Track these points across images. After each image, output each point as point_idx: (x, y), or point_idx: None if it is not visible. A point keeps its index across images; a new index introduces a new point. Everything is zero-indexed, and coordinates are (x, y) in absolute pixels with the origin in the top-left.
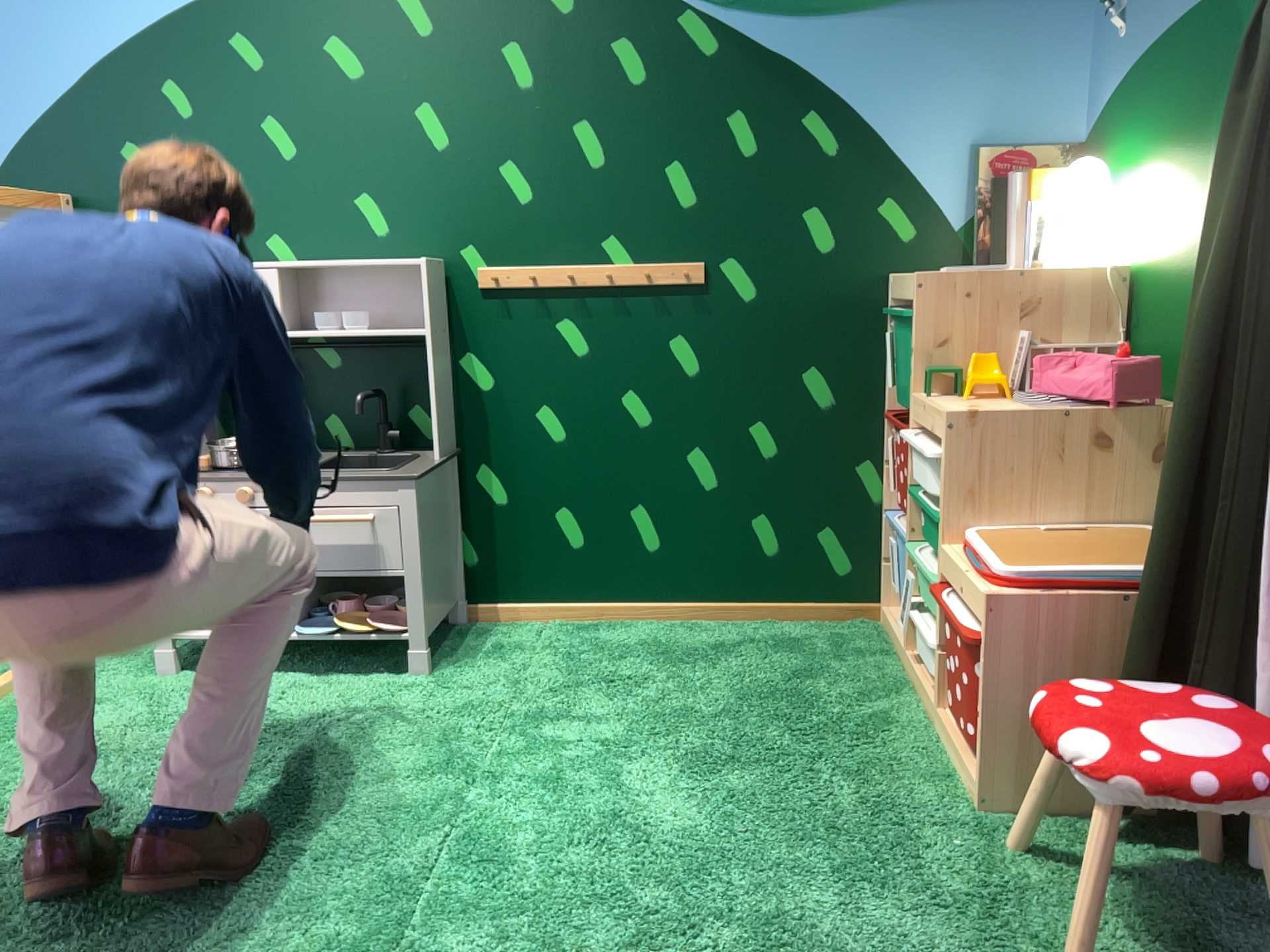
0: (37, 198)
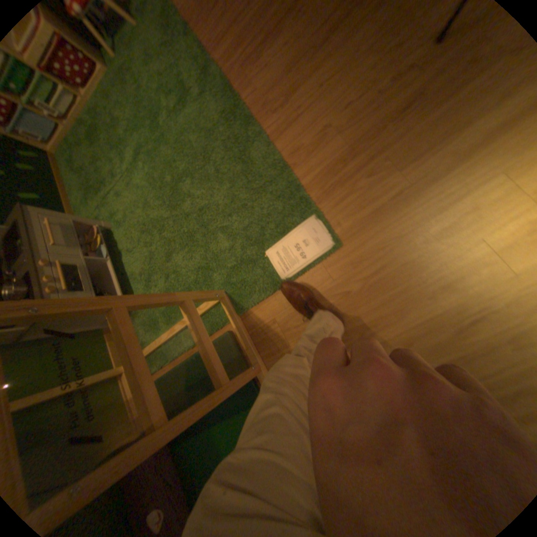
0: None
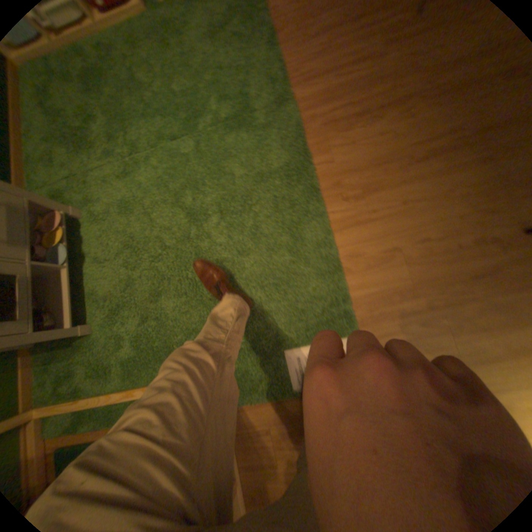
0: None
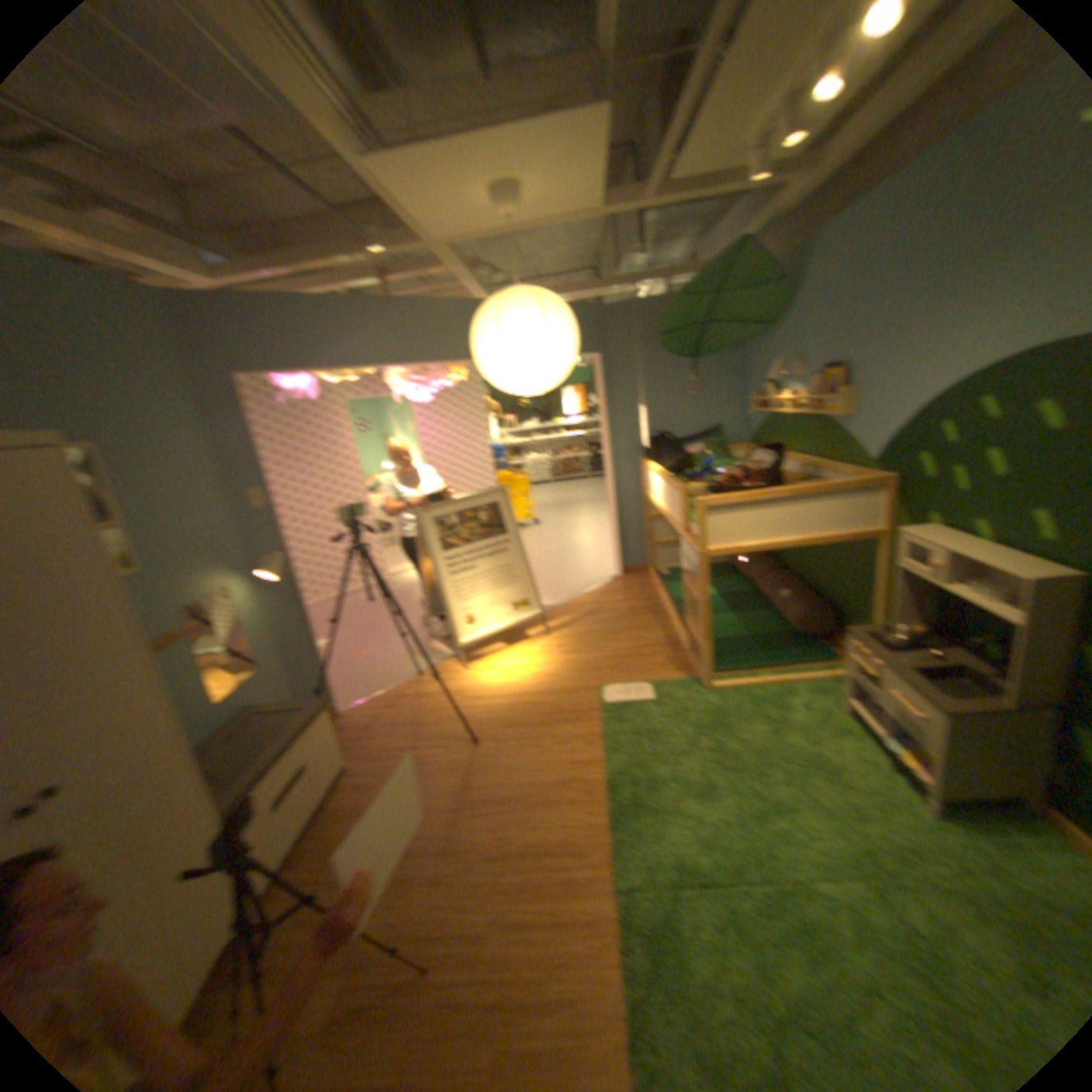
0: (878, 475)
